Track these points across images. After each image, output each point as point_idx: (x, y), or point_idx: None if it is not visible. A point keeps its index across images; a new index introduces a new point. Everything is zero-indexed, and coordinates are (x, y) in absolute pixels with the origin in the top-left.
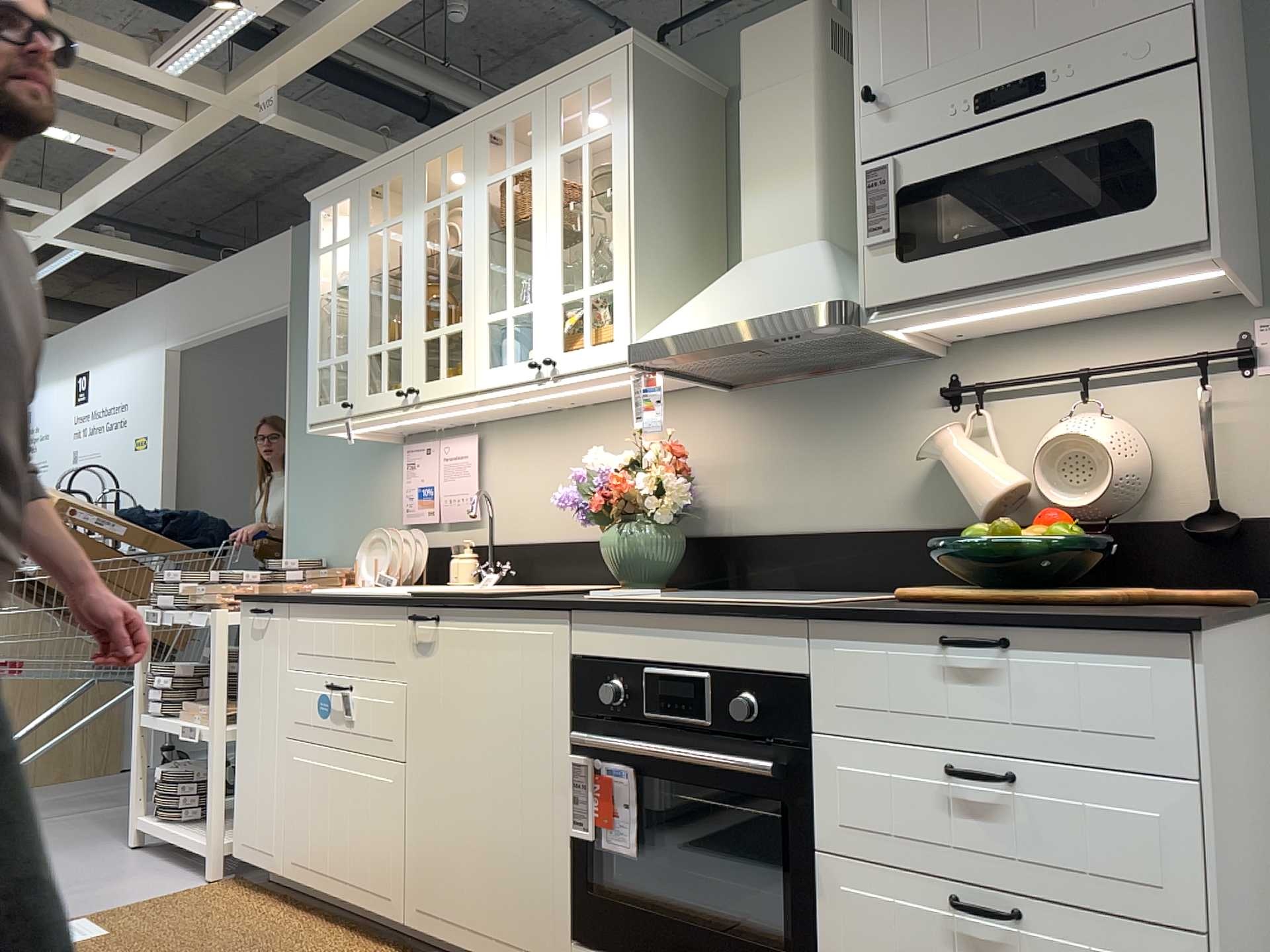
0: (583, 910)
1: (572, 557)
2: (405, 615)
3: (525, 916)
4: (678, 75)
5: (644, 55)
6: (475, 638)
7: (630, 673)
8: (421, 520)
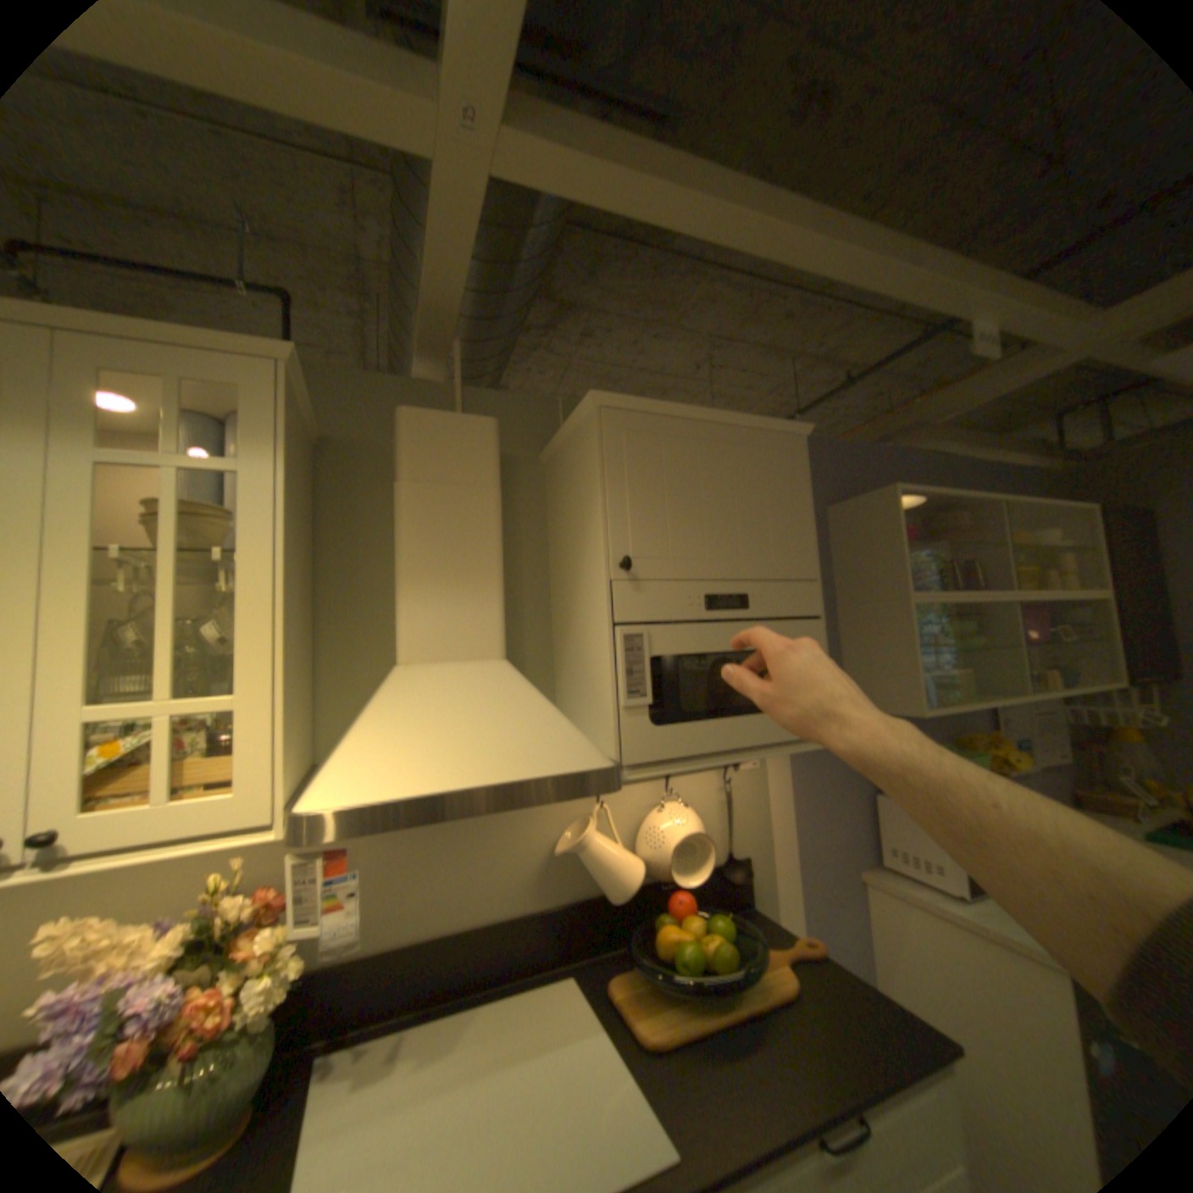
0: None
1: None
2: None
3: None
4: (303, 409)
5: (293, 377)
6: None
7: None
8: None
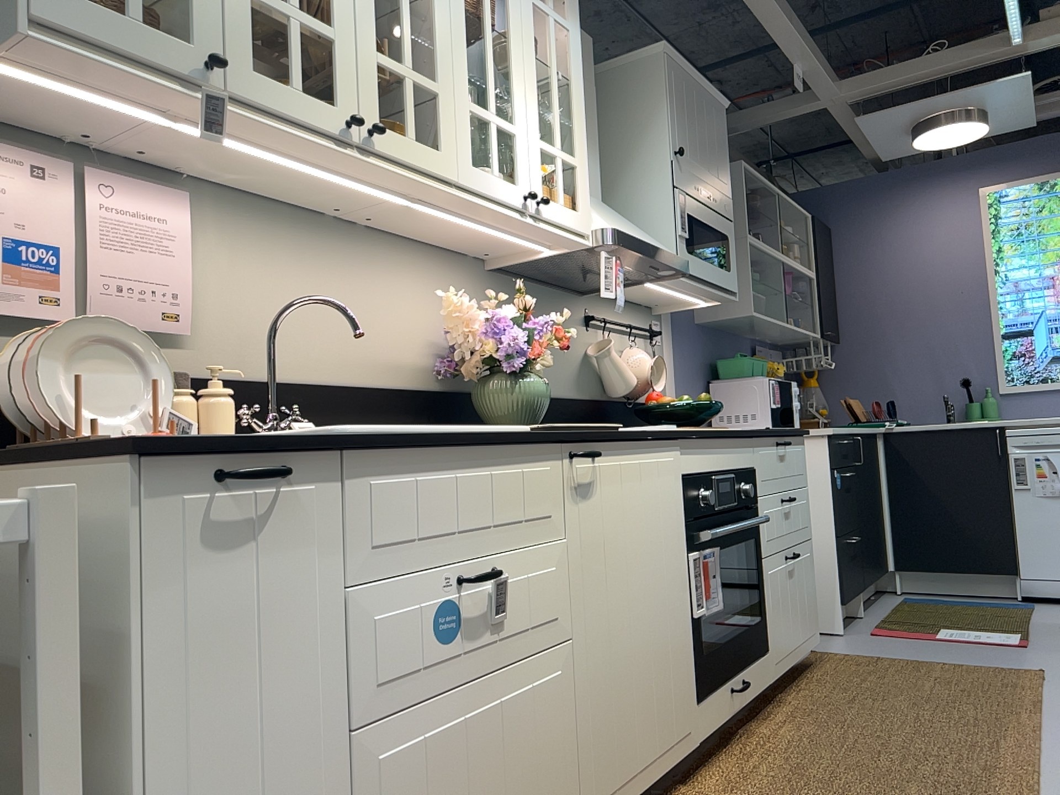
0: (700, 671)
1: (354, 404)
2: (562, 453)
3: (675, 710)
4: None
5: None
6: (628, 470)
7: (708, 480)
8: (10, 311)
